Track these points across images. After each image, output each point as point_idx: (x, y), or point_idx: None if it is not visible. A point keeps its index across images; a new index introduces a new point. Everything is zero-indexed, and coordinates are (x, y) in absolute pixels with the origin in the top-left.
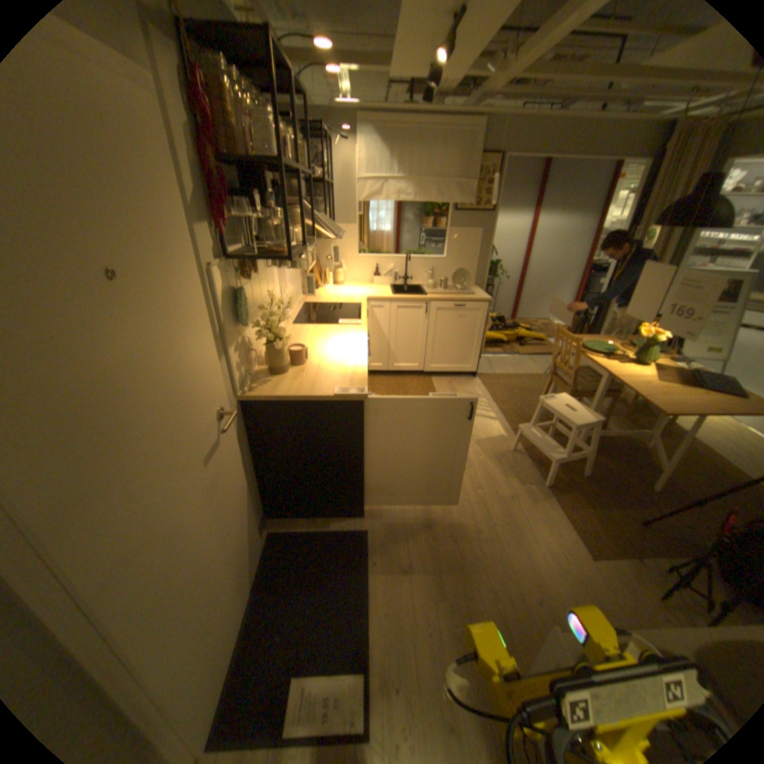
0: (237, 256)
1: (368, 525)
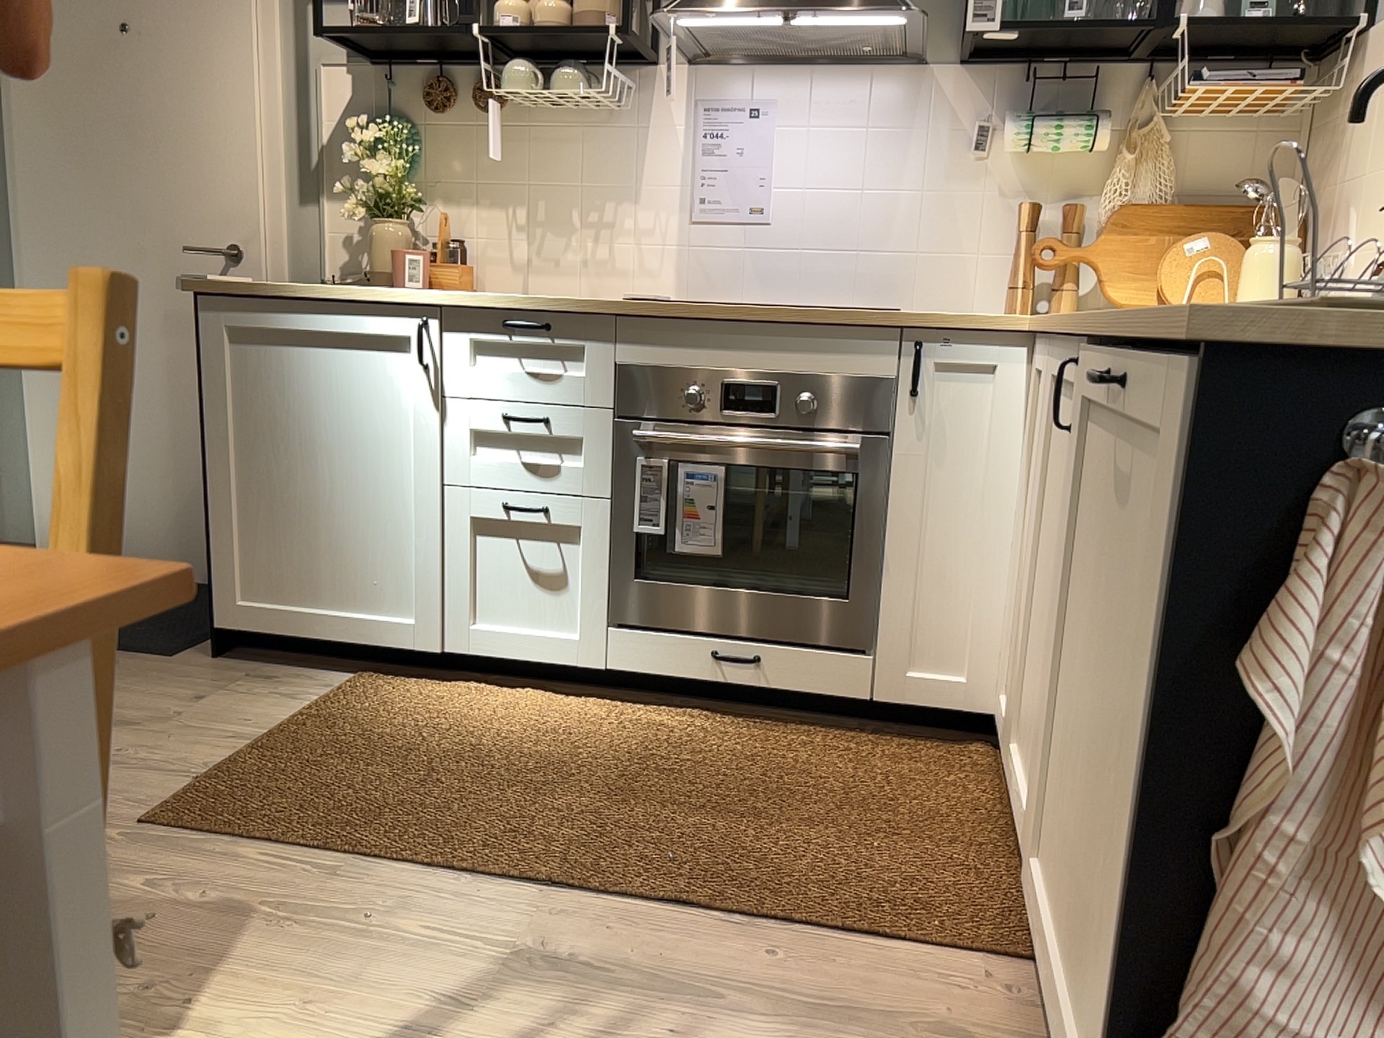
0: (364, 54)
1: (185, 660)
